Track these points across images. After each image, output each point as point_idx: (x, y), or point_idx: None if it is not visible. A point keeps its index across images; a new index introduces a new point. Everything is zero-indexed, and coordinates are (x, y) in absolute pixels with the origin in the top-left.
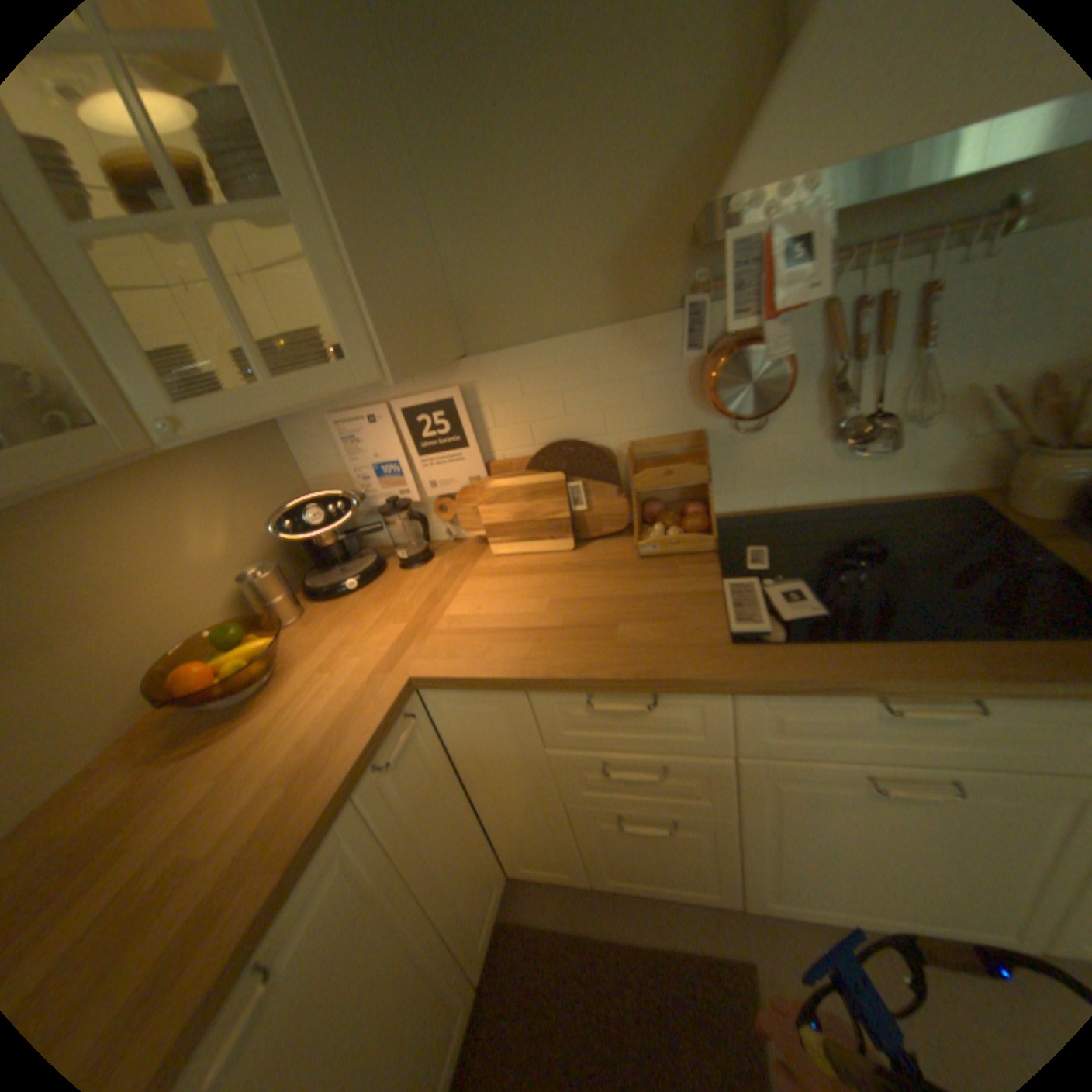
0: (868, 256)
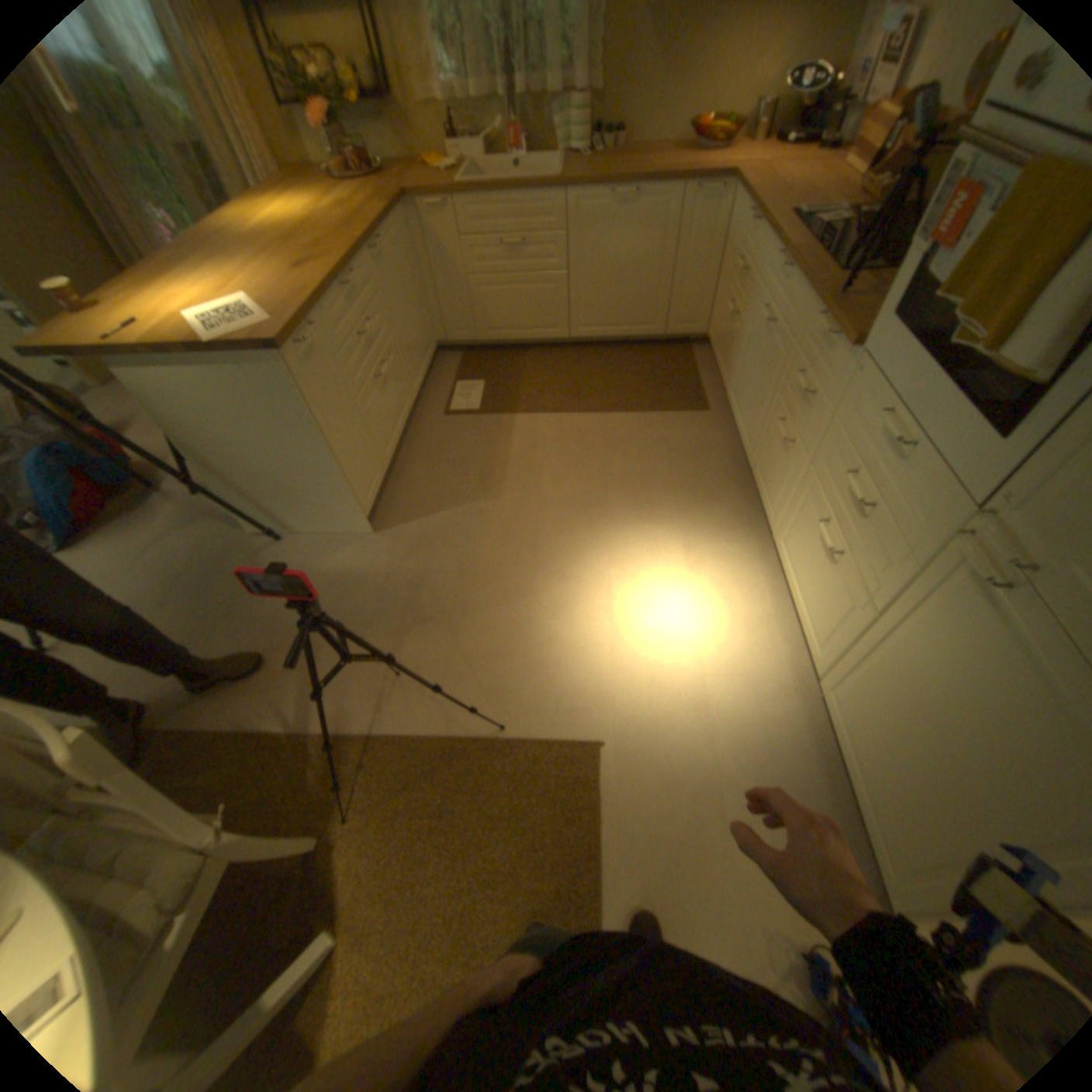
0: None
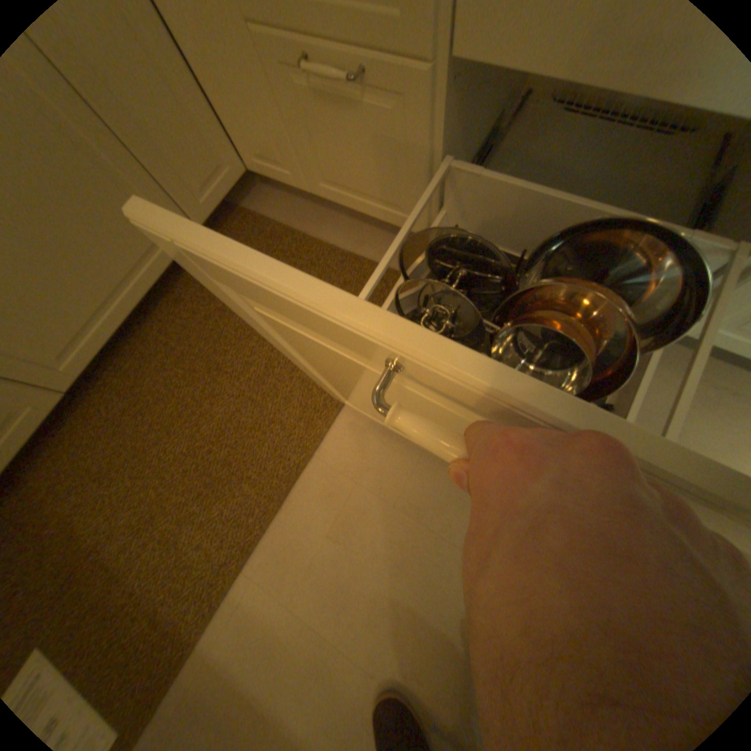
0: None
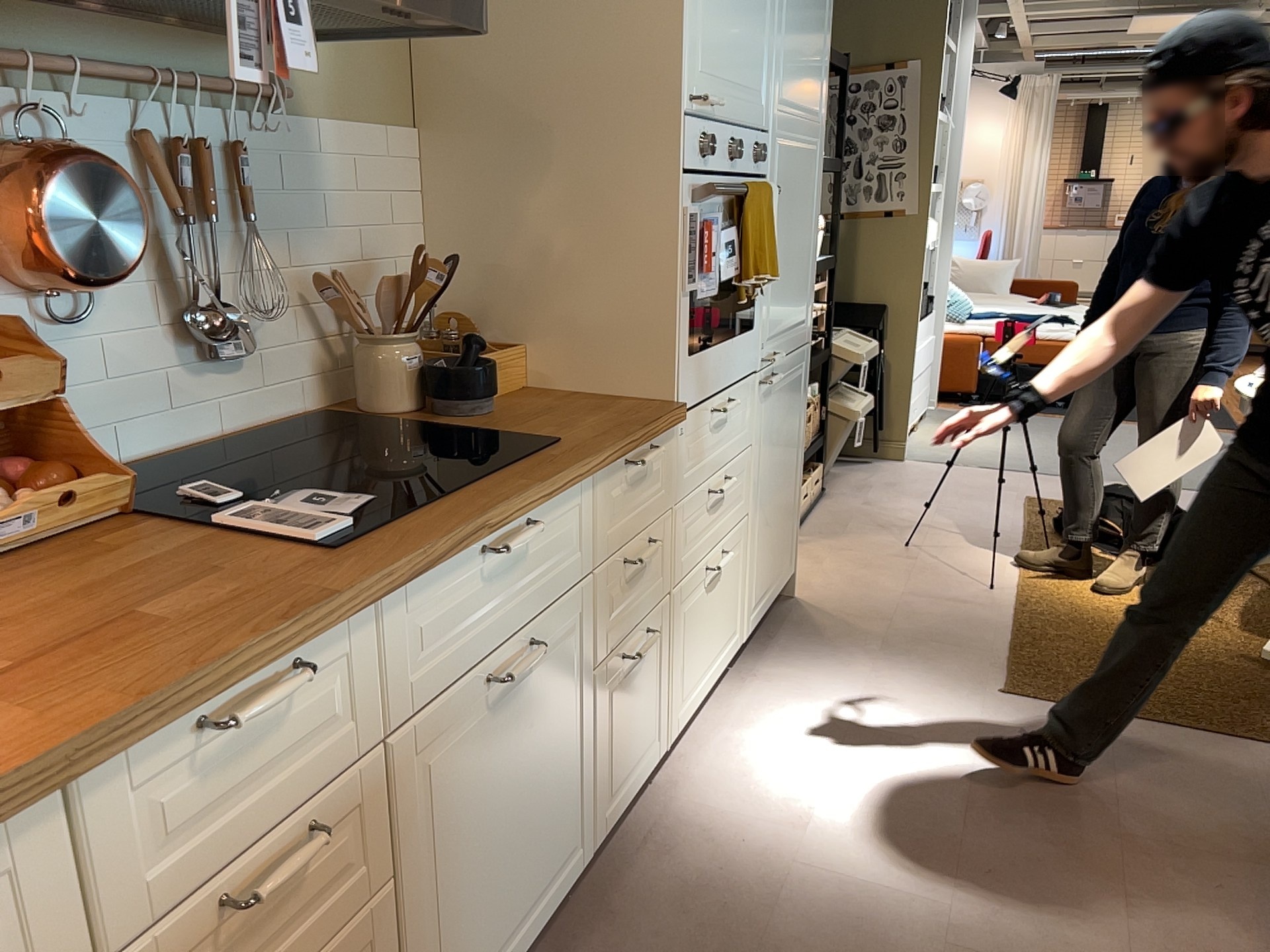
0: (165, 95)
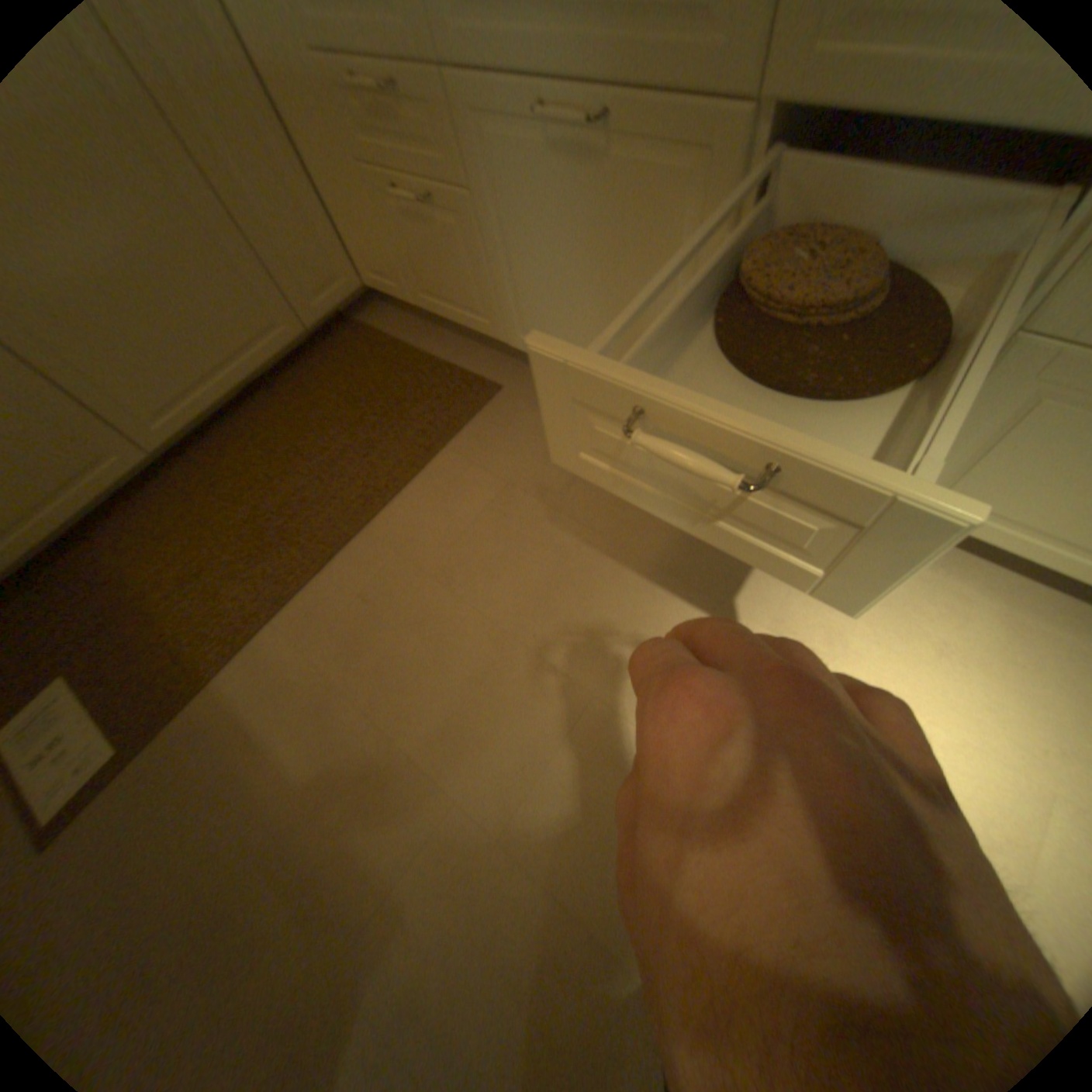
0: None
